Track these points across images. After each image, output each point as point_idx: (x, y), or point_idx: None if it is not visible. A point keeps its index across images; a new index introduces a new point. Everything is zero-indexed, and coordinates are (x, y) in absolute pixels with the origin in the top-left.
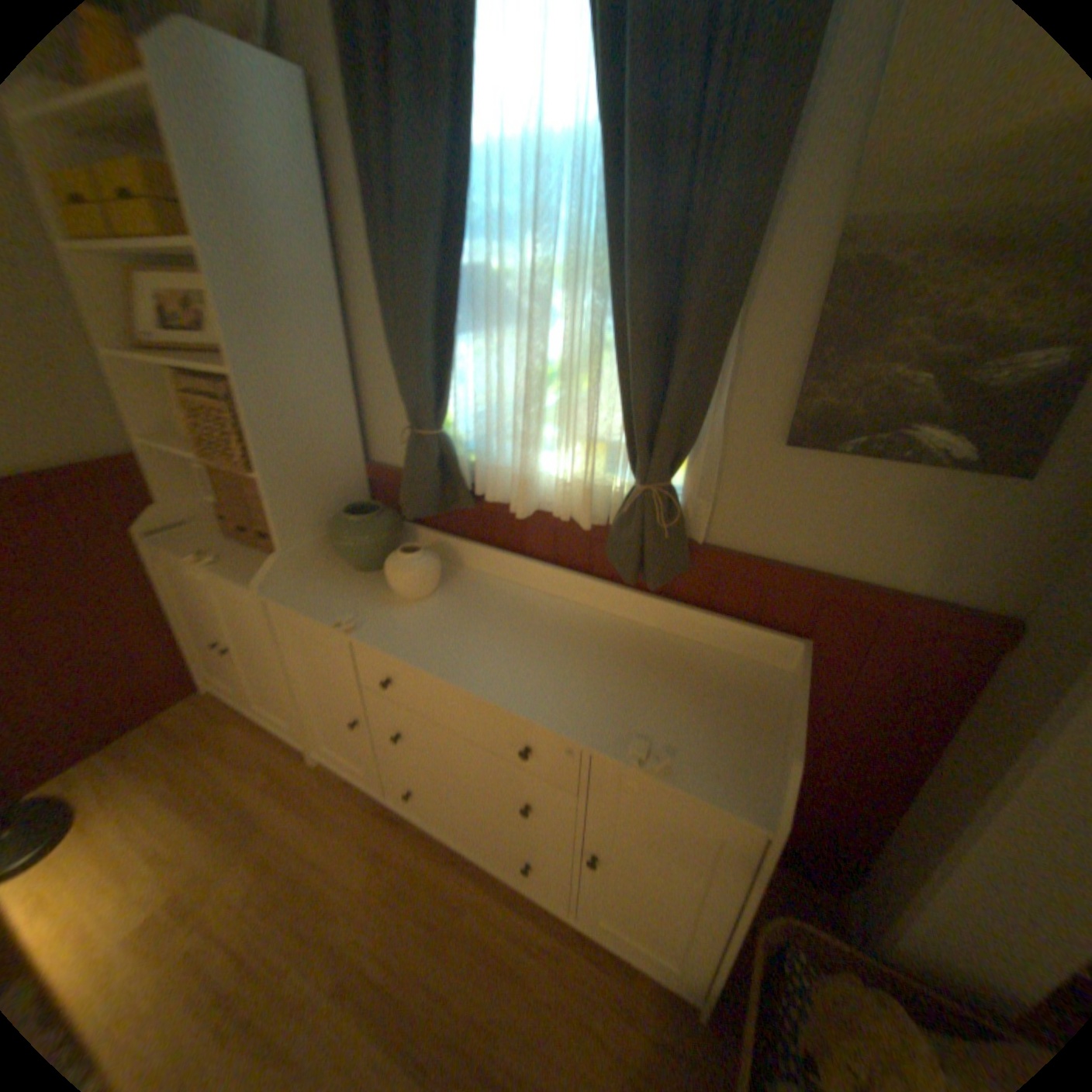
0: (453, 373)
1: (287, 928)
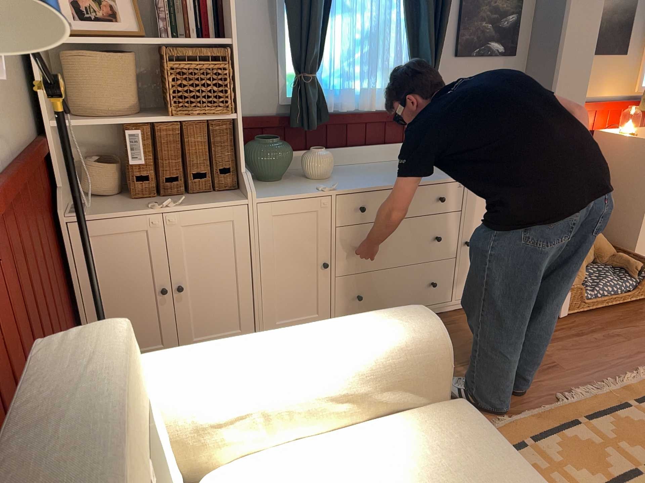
0: (325, 40)
1: None
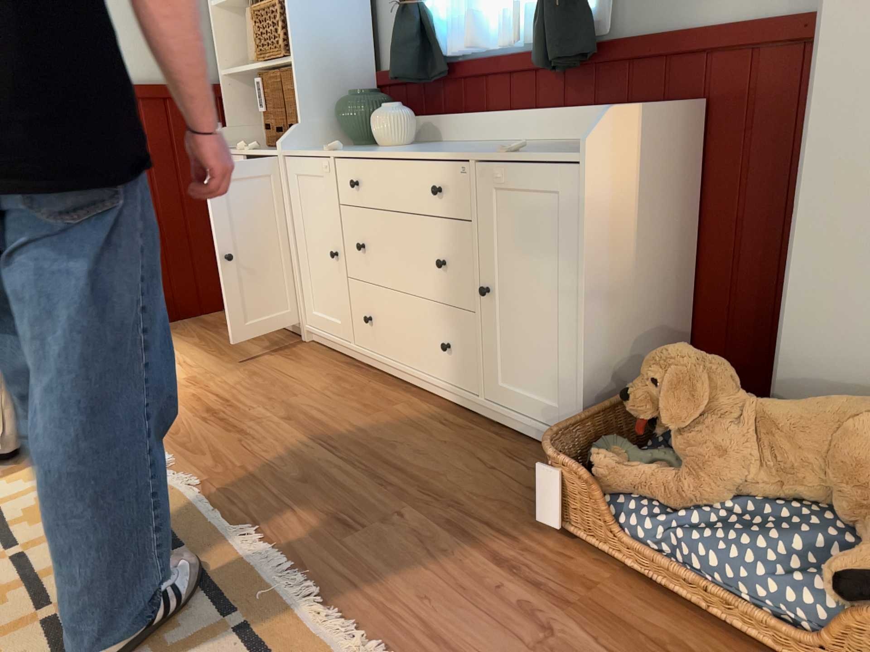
0: None
1: (262, 393)
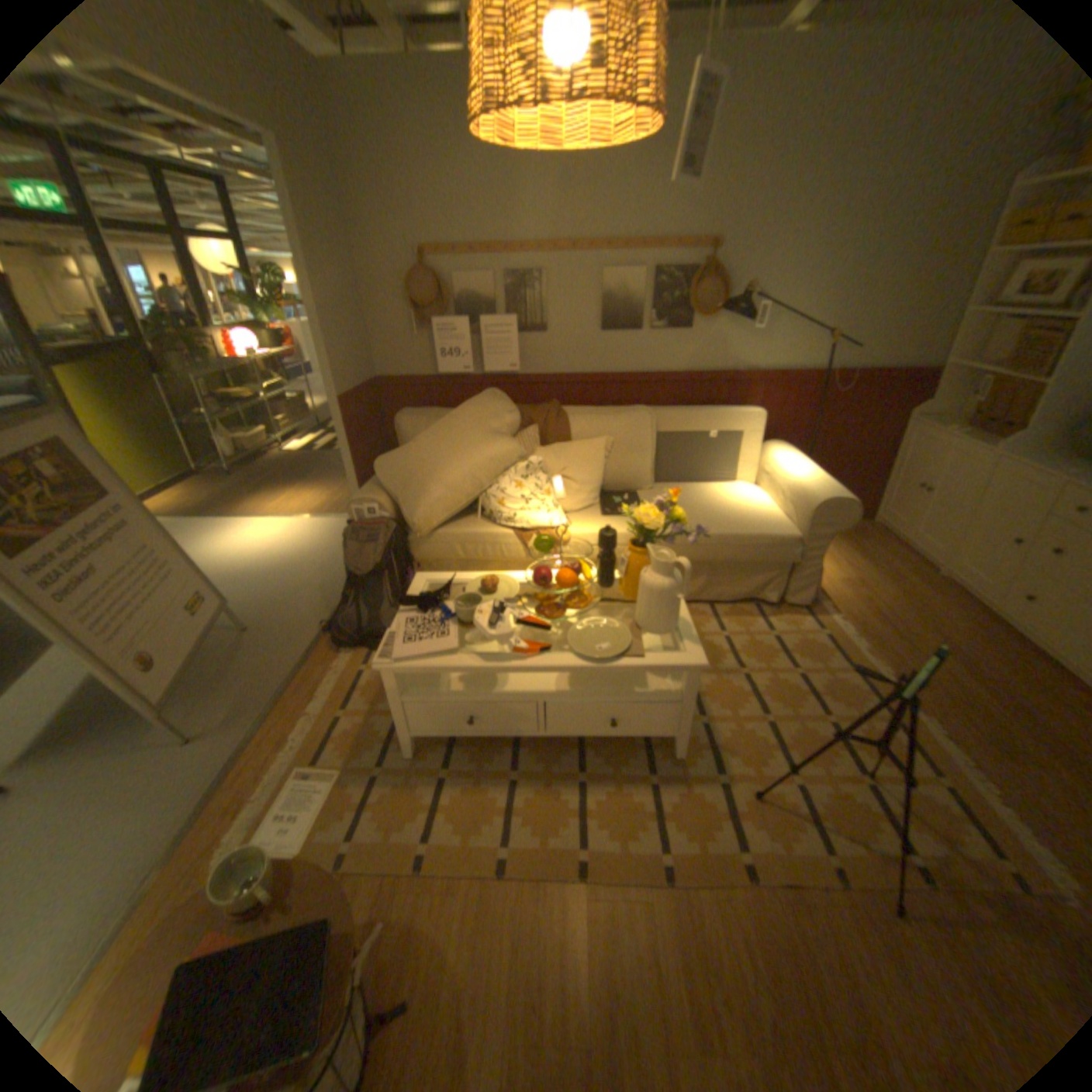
0: None
1: (917, 616)
